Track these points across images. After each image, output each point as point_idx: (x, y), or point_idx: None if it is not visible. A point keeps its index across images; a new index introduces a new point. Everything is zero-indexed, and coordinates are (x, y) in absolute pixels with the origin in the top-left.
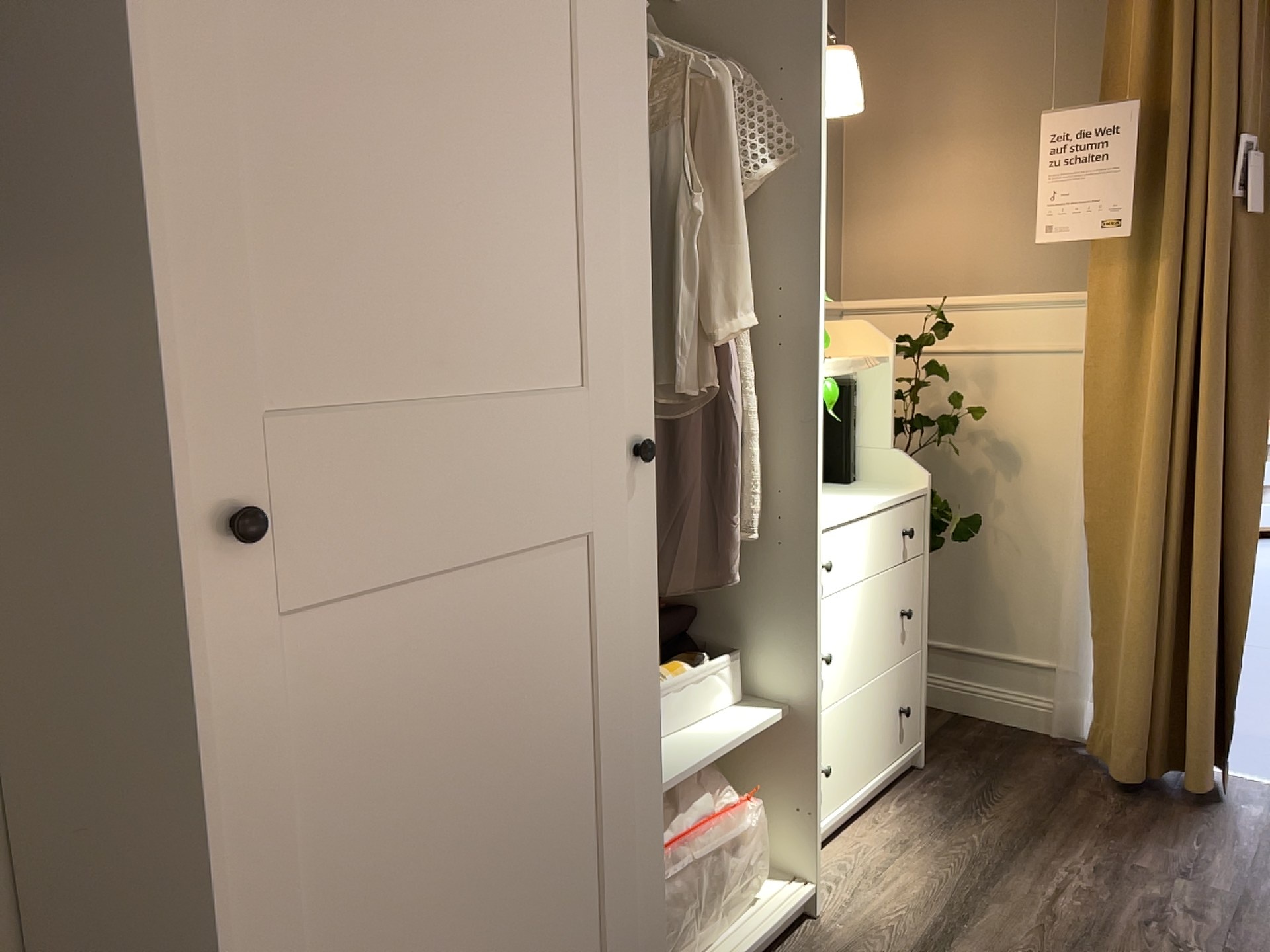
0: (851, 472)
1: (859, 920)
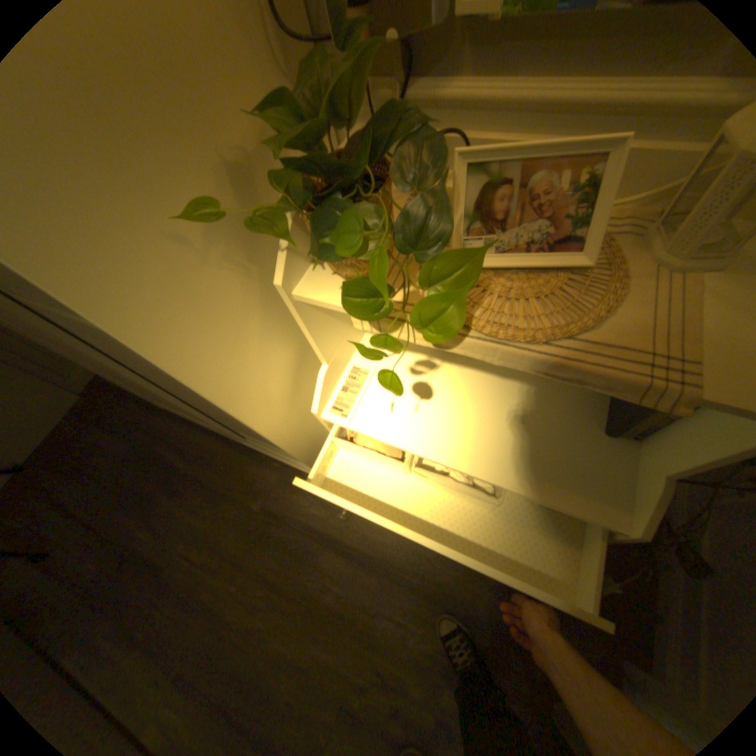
0: (642, 435)
1: (340, 514)
